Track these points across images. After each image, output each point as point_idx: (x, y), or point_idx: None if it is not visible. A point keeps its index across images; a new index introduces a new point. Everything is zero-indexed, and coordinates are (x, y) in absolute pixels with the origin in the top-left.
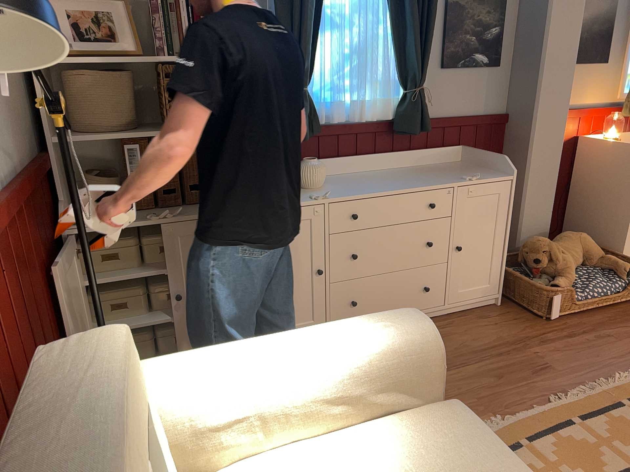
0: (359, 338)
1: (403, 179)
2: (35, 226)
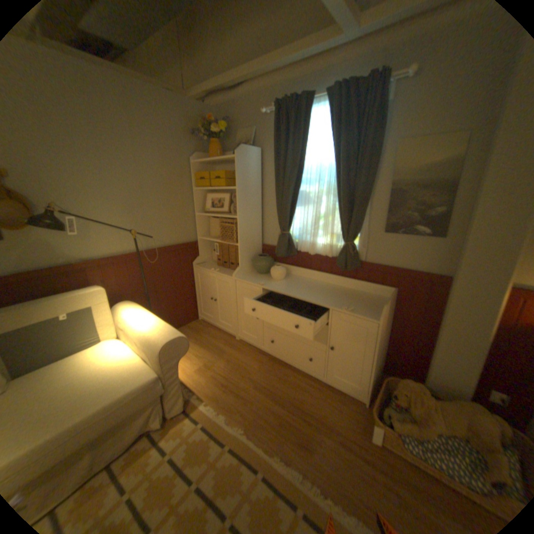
0: (152, 330)
1: (318, 292)
2: (172, 261)
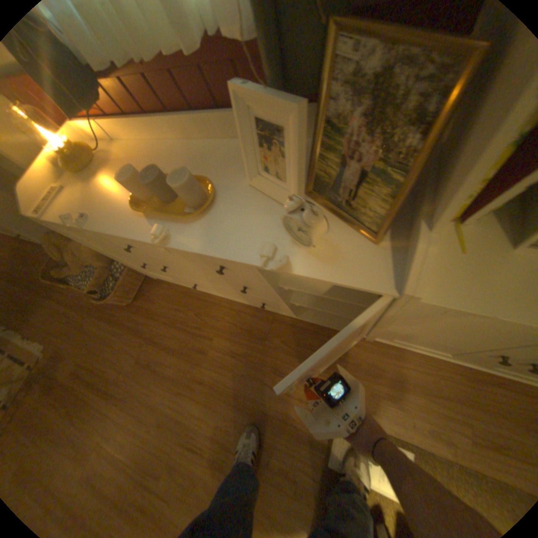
0: None
1: None
2: None
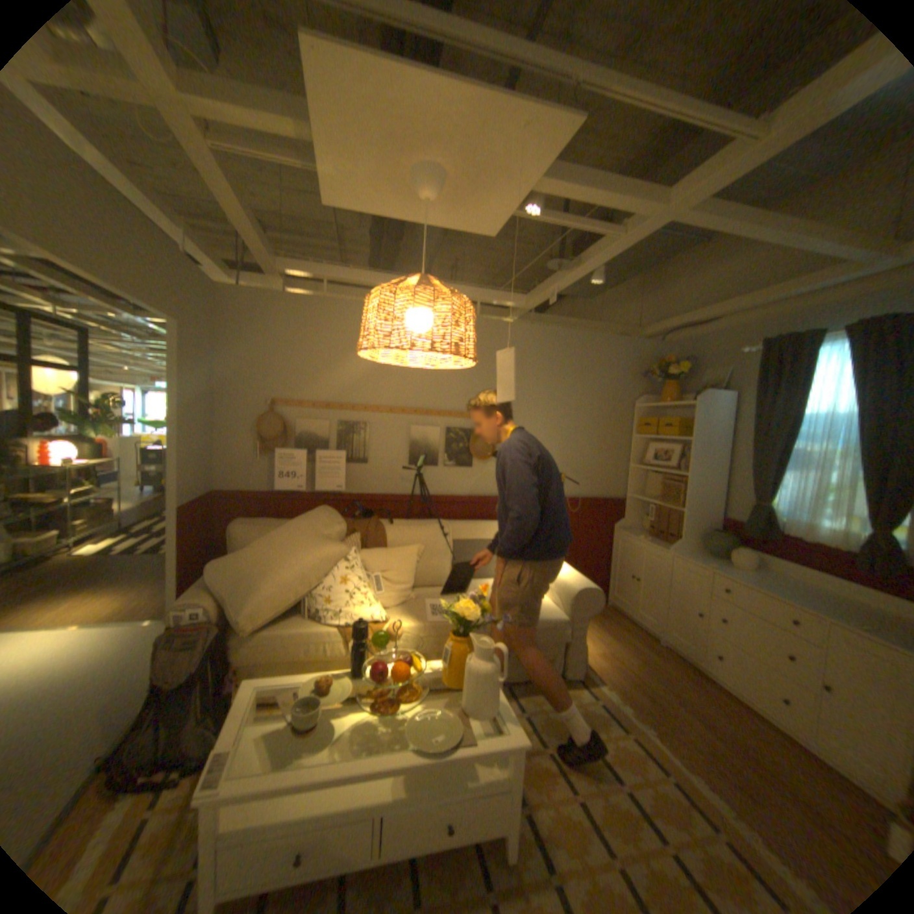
0: (568, 575)
1: (812, 599)
2: (591, 517)
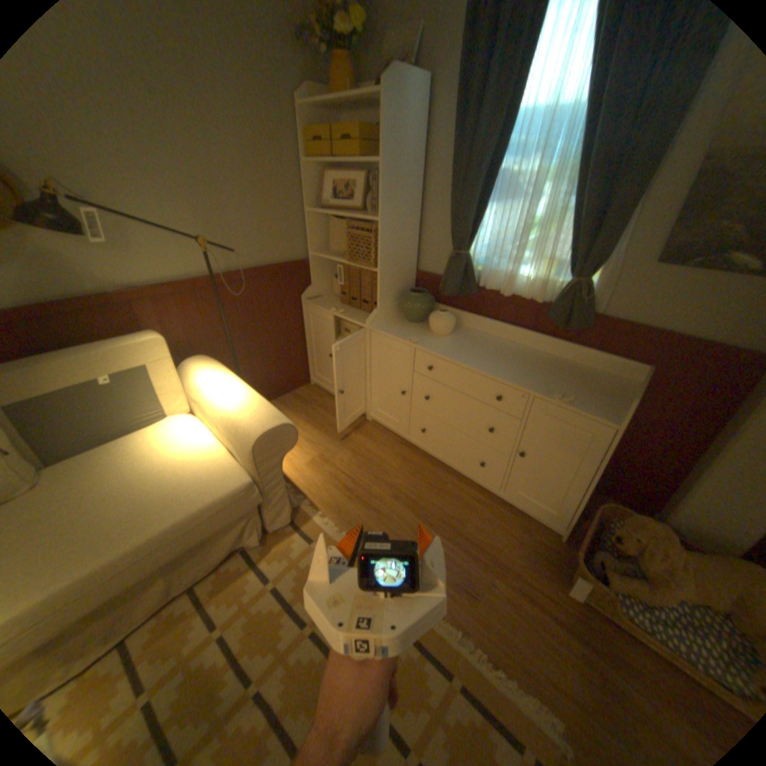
0: (240, 409)
1: (509, 362)
2: (268, 292)
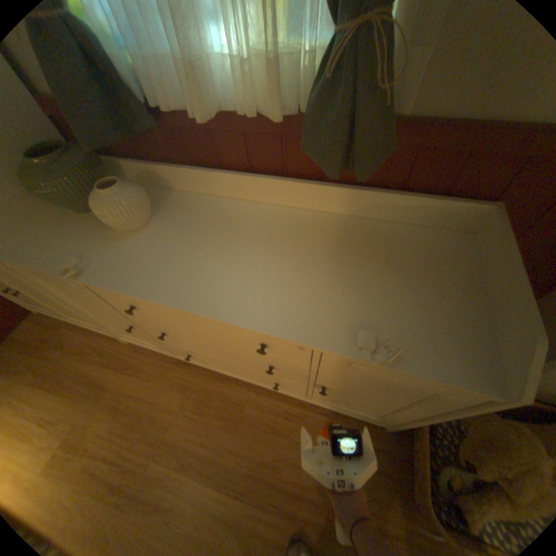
0: None
1: (261, 263)
2: None
